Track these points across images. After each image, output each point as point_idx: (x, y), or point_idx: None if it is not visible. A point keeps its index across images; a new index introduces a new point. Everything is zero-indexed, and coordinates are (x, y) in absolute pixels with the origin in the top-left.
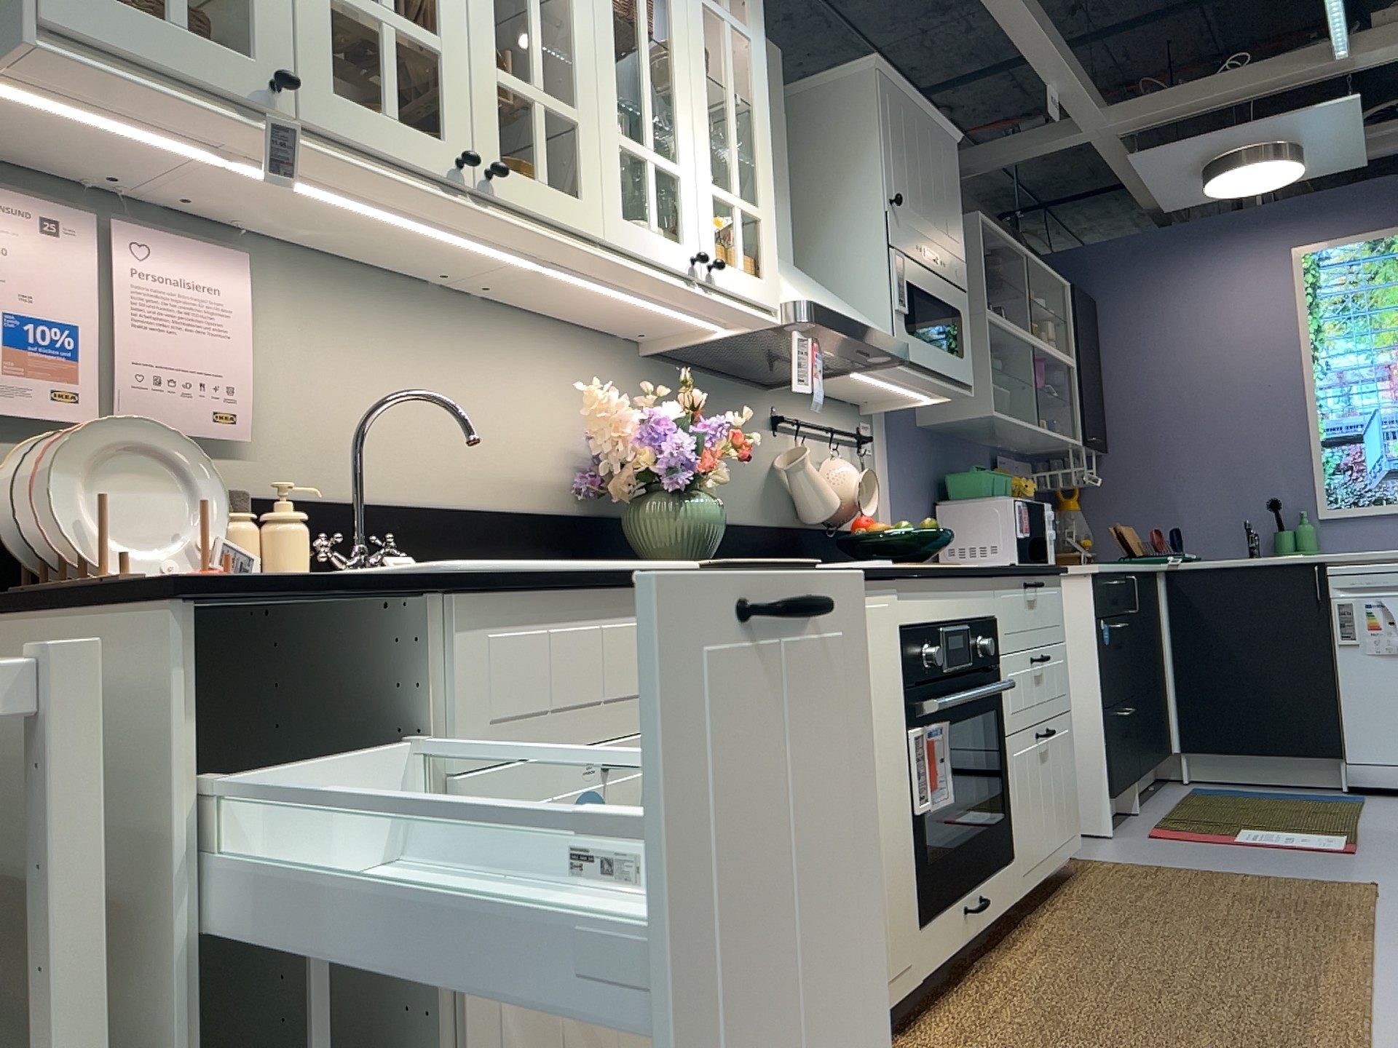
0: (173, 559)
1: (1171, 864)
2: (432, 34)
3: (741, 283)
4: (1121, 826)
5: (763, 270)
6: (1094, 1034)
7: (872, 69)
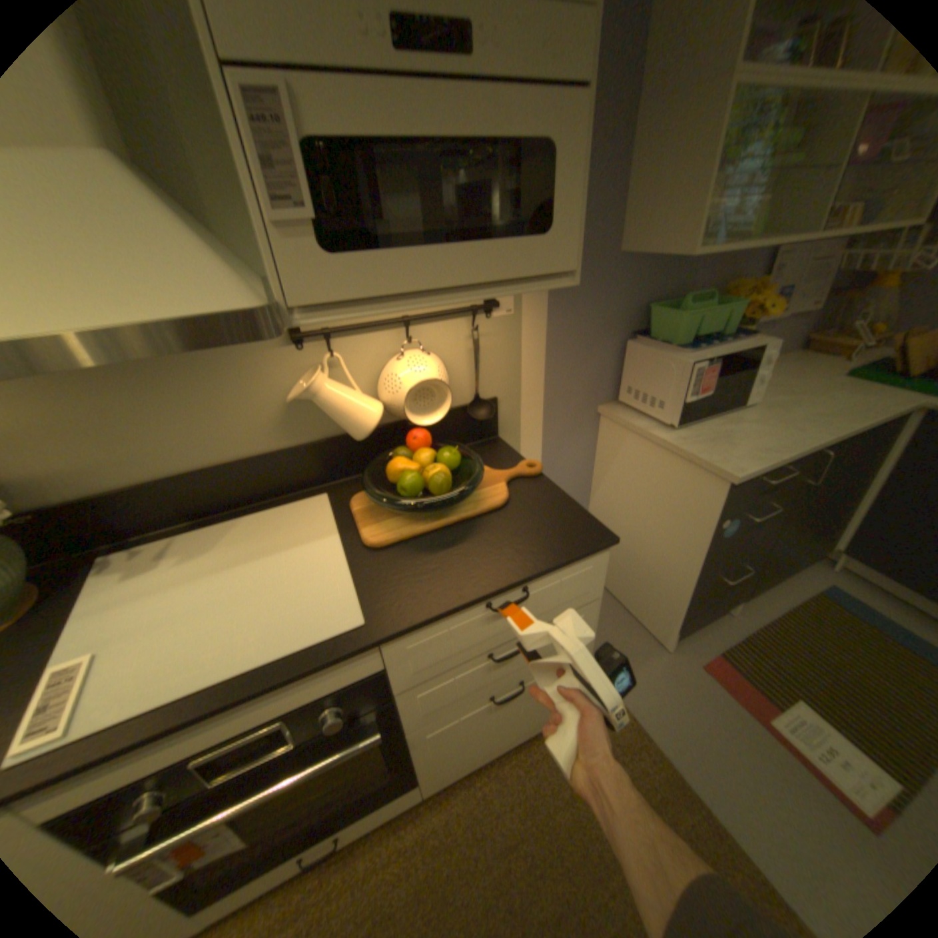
0: None
1: (664, 744)
2: None
3: None
4: (697, 635)
5: None
6: None
7: None
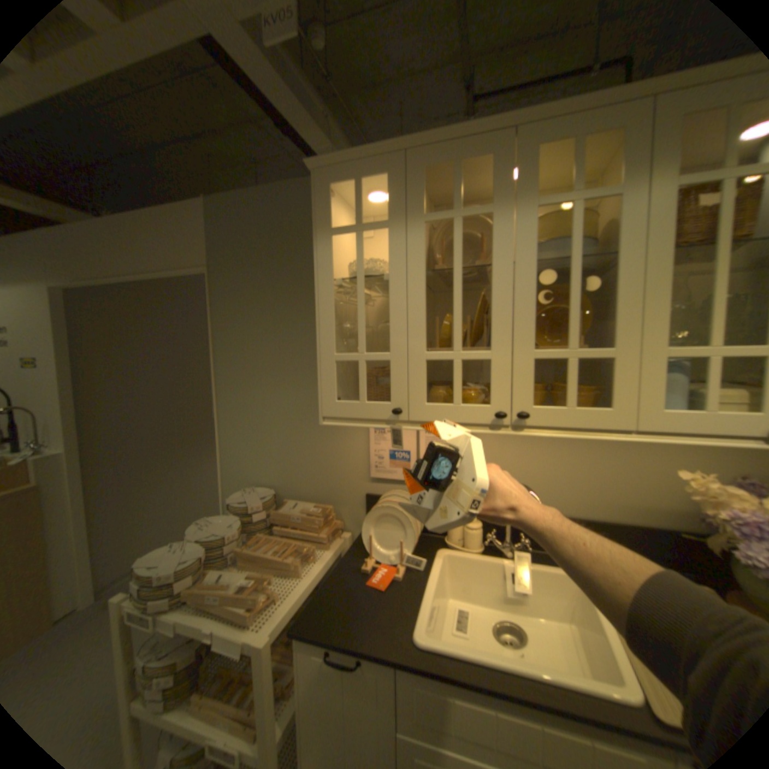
0: (389, 560)
1: None
2: (486, 350)
3: None
4: None
5: None
6: None
7: None
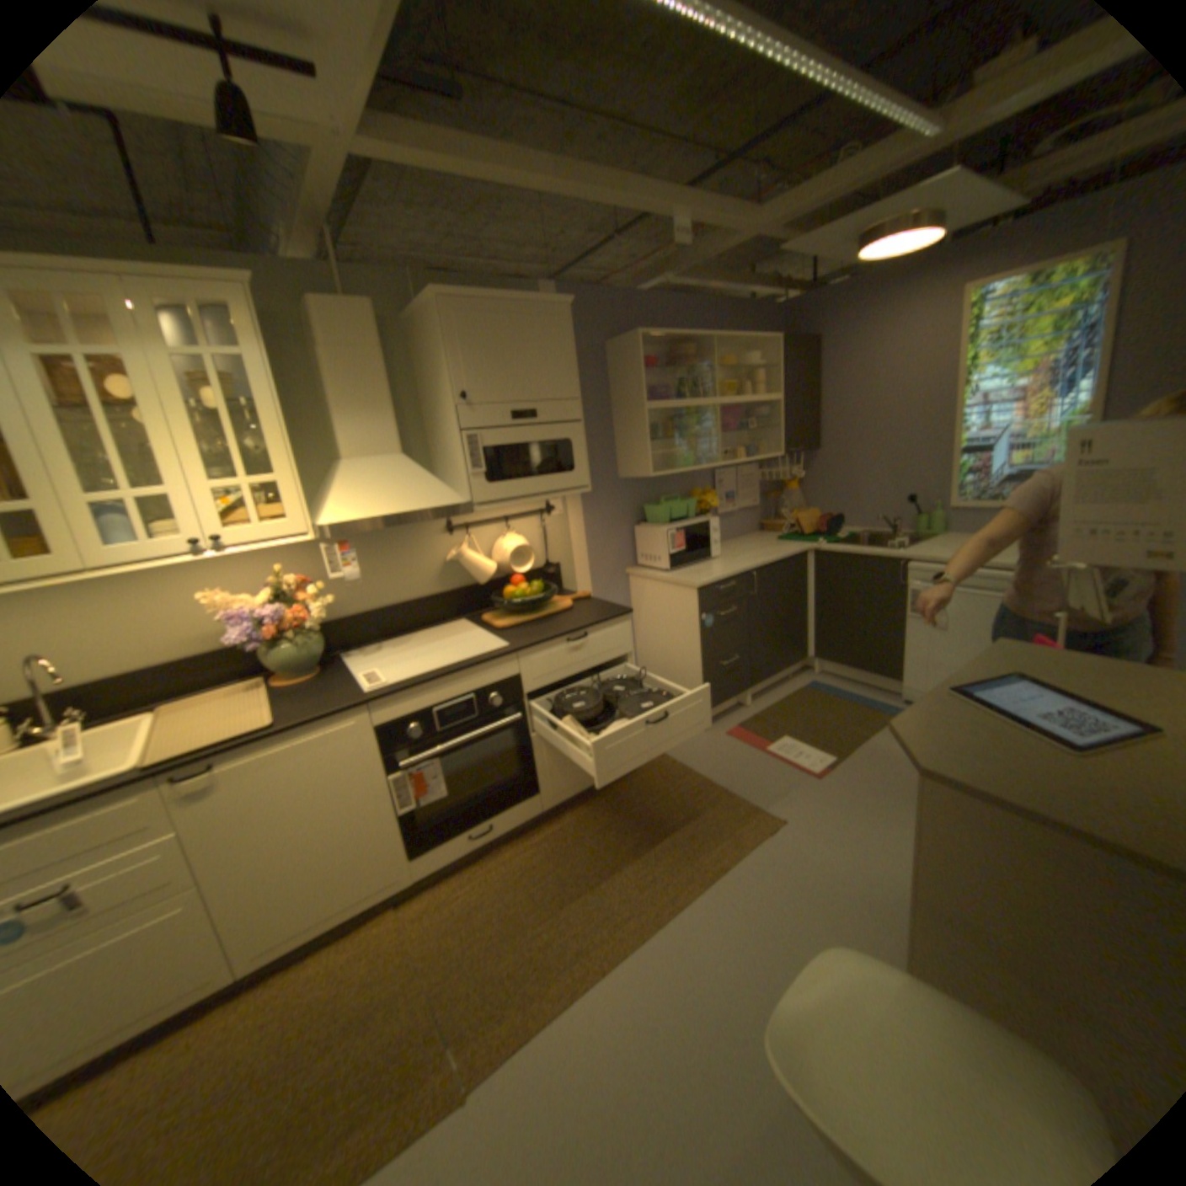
0: None
1: (699, 771)
2: None
3: (255, 534)
4: (722, 721)
5: (286, 513)
6: (469, 937)
7: (432, 297)
